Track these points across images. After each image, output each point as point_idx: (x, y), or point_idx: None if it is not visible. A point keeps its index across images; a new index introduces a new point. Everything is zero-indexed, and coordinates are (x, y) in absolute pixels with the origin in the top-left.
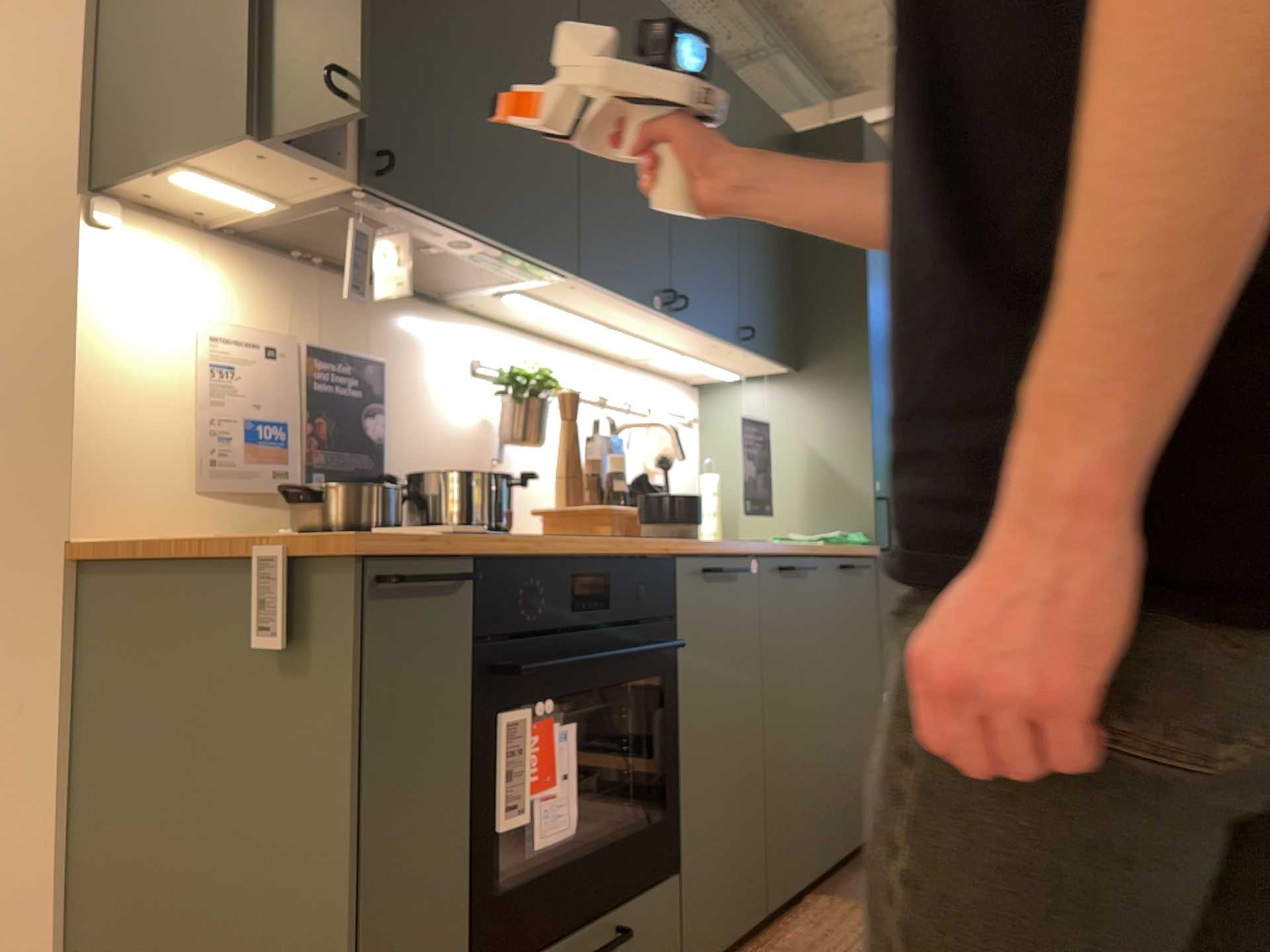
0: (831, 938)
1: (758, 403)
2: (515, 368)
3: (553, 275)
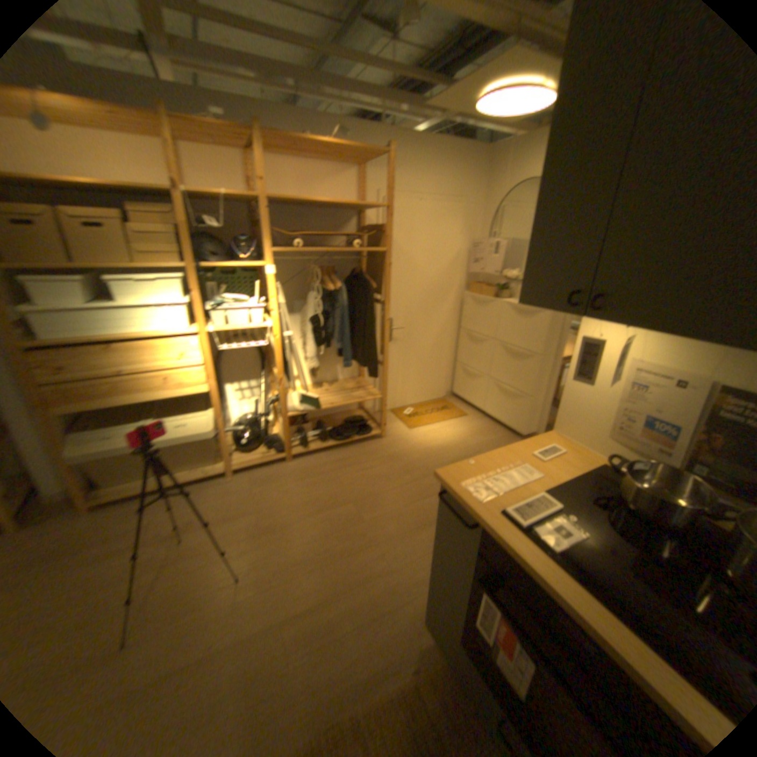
0: None
1: None
2: None
3: None
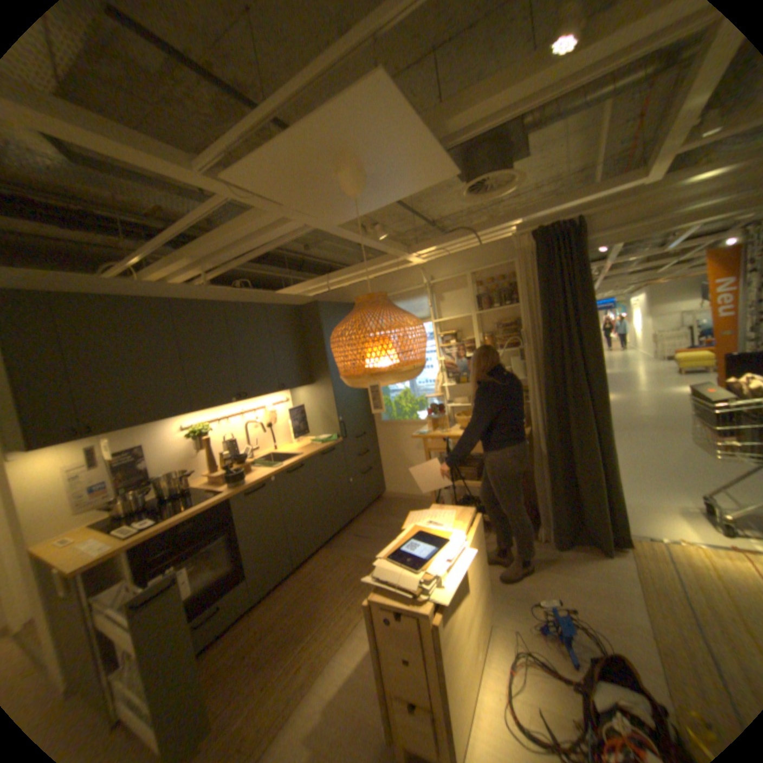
0: (315, 570)
1: (304, 394)
2: (192, 428)
3: (183, 414)
